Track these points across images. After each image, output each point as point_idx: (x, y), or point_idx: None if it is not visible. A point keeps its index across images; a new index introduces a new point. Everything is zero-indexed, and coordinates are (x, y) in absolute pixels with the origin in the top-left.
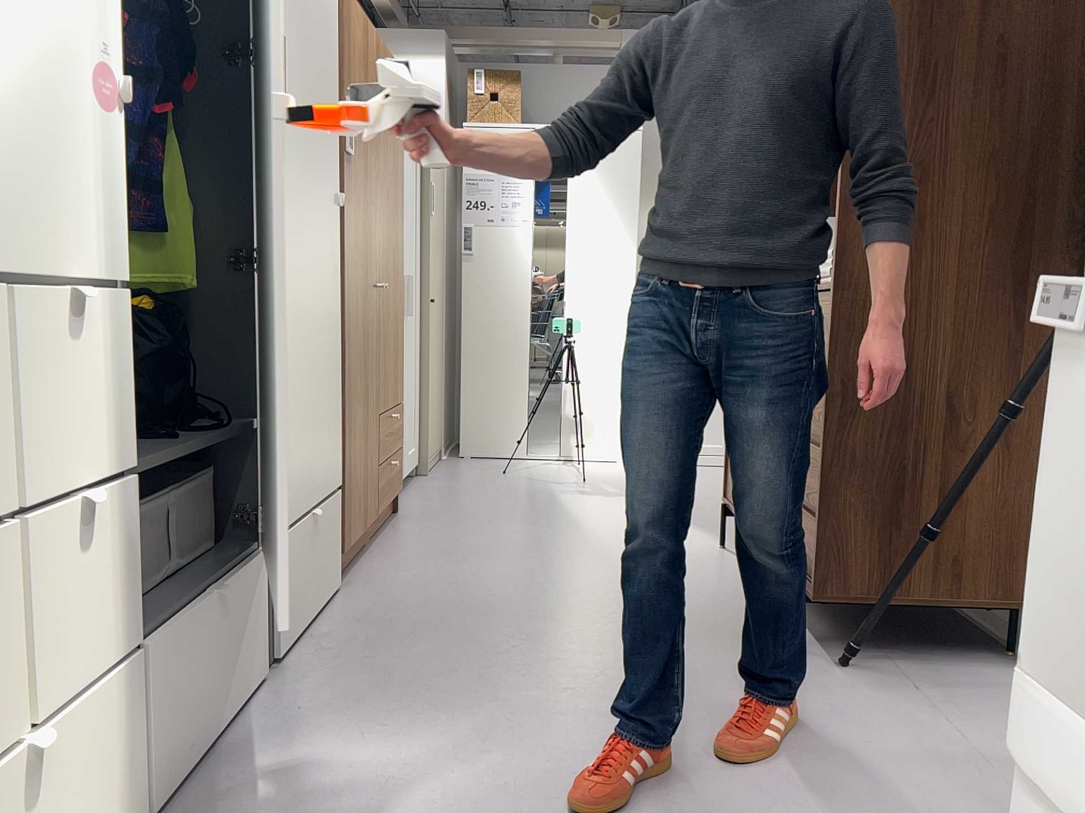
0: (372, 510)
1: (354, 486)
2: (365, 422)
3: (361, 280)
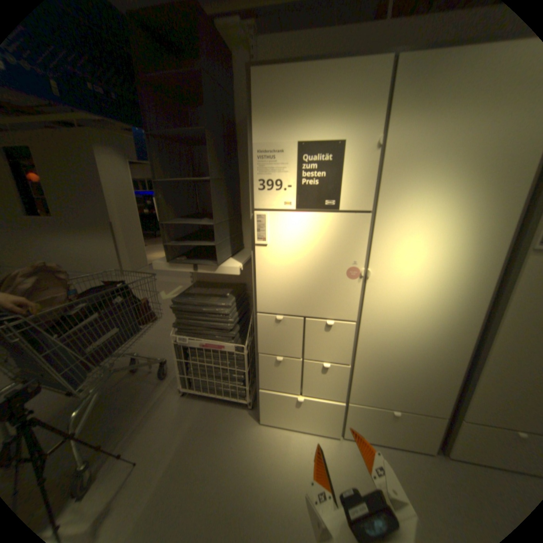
0: None
1: None
2: None
3: None
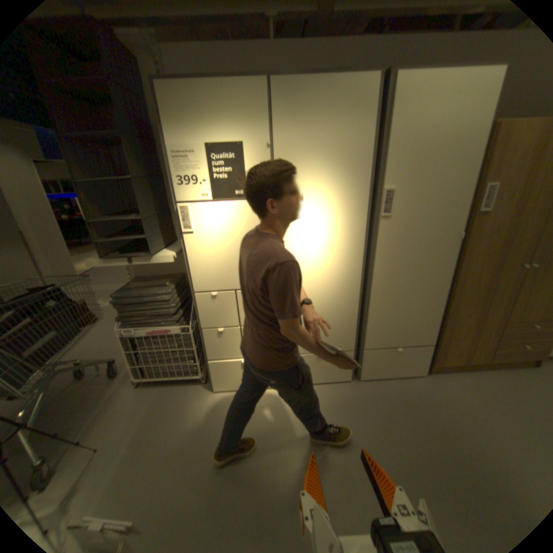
0: (483, 360)
1: (457, 347)
2: (482, 325)
3: (493, 266)
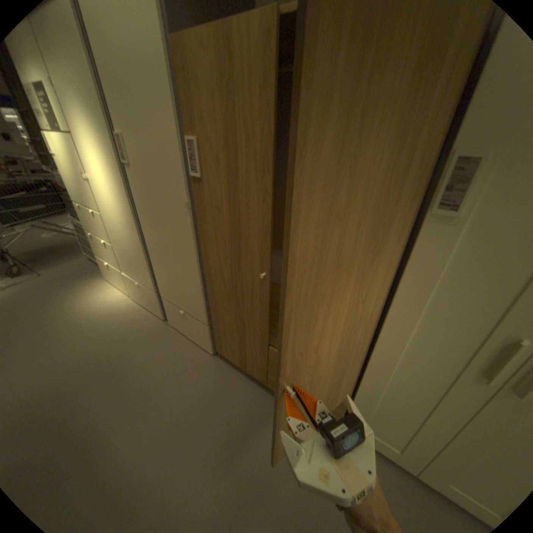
0: (257, 374)
1: (227, 341)
2: (242, 330)
3: (229, 258)
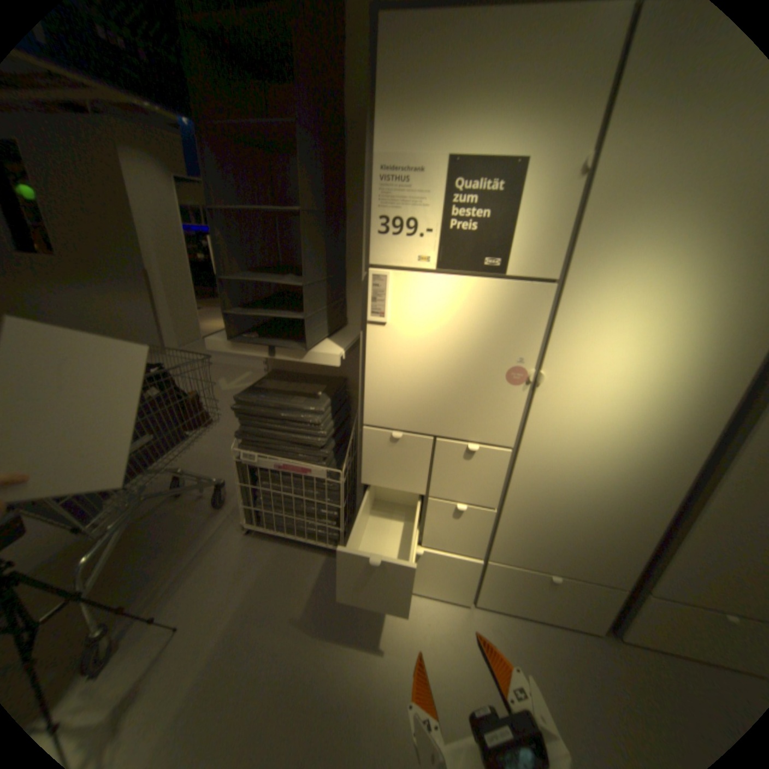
0: None
1: None
2: None
3: None
